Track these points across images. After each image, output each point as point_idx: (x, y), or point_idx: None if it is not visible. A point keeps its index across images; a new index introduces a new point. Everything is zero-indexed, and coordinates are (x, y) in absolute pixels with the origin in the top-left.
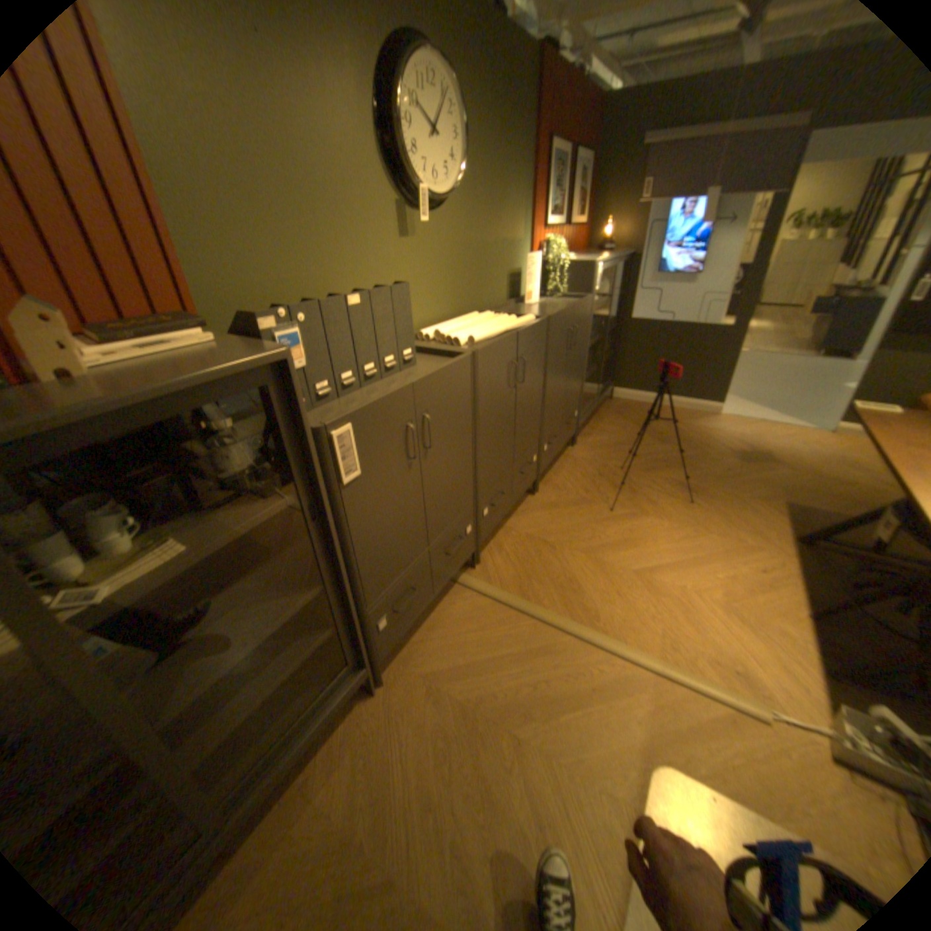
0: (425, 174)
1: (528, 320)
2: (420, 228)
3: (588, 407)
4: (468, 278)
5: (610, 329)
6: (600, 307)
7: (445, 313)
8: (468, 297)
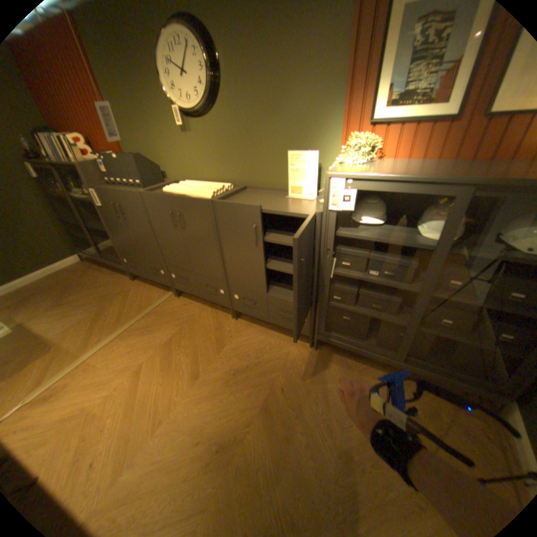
0: (181, 98)
1: (203, 197)
2: (193, 127)
3: (352, 342)
4: (237, 161)
5: (496, 308)
6: (400, 245)
7: (217, 178)
8: (238, 173)
